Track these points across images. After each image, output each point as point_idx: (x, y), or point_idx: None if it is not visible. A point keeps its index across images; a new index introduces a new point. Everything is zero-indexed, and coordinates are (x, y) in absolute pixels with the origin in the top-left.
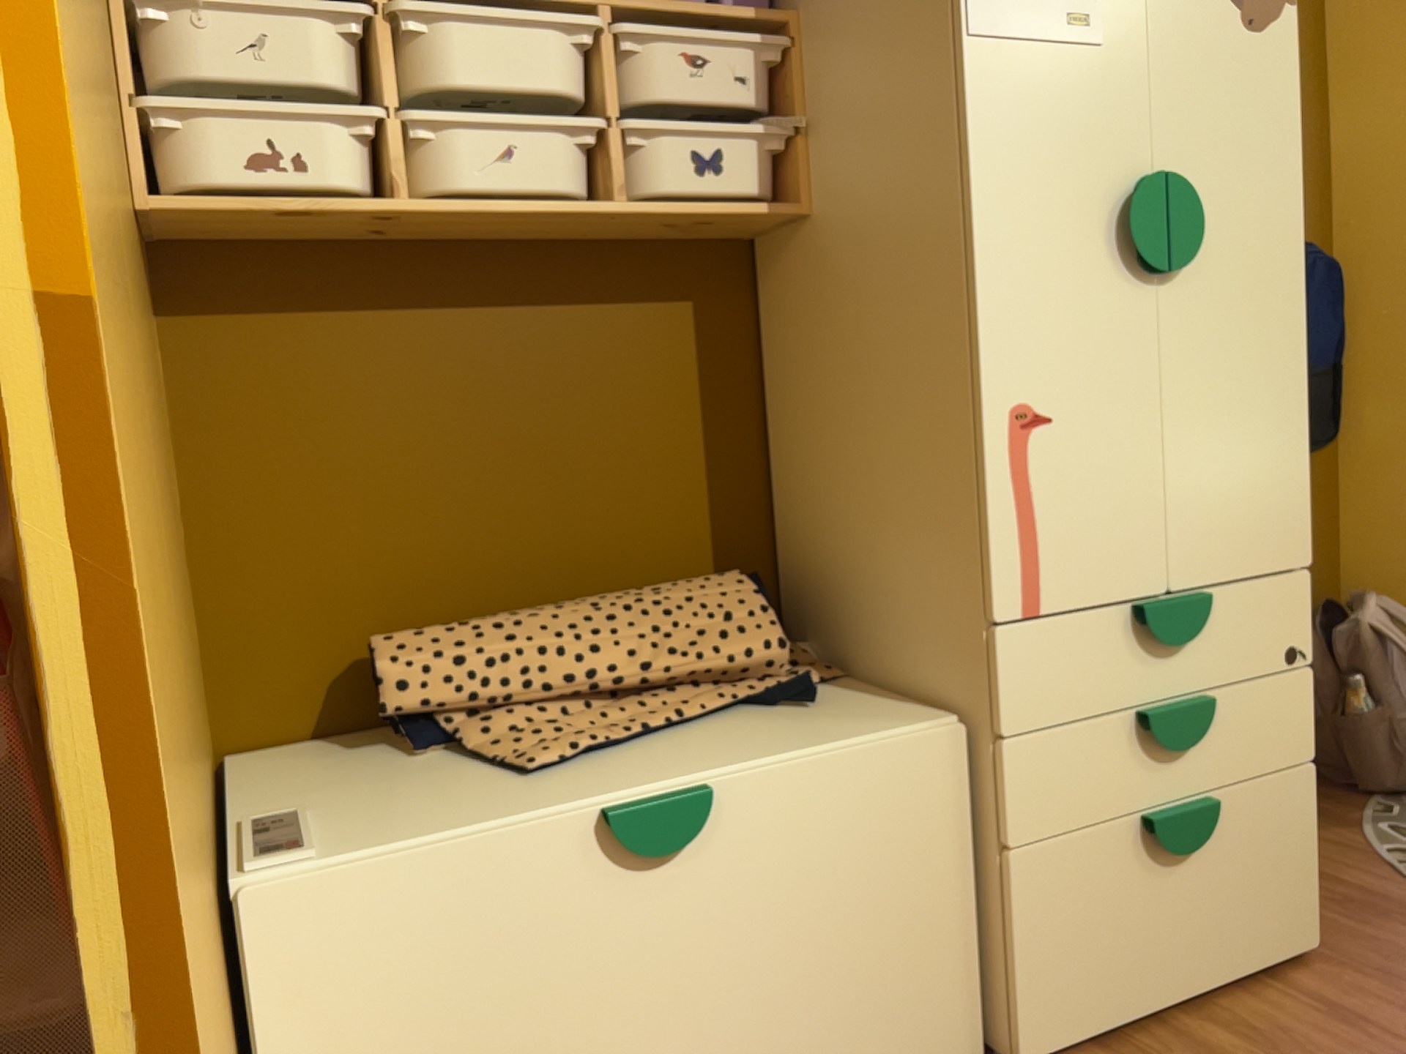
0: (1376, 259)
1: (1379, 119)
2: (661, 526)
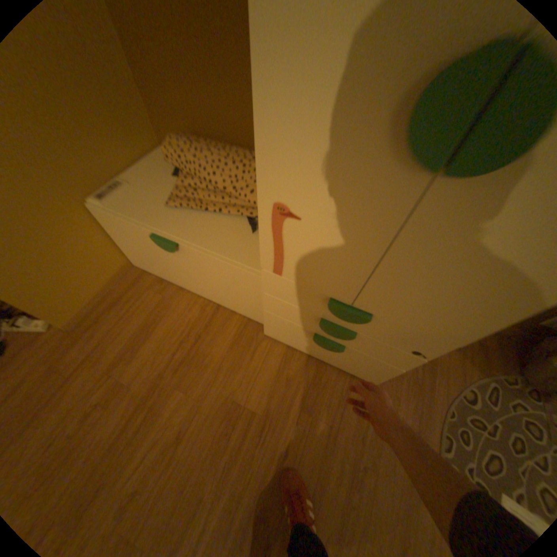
0: None
1: None
2: None
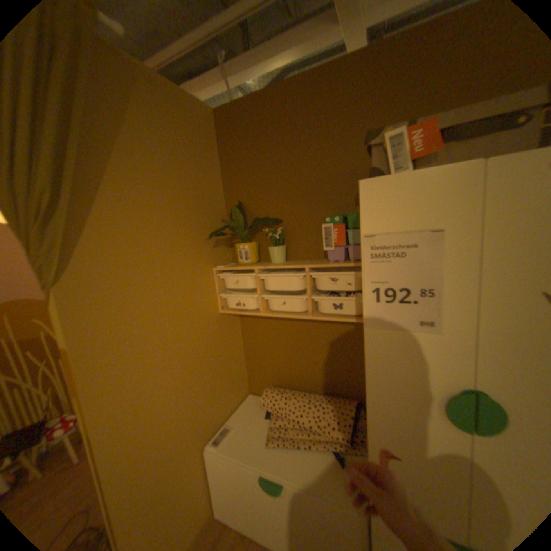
0: None
1: None
2: (340, 380)
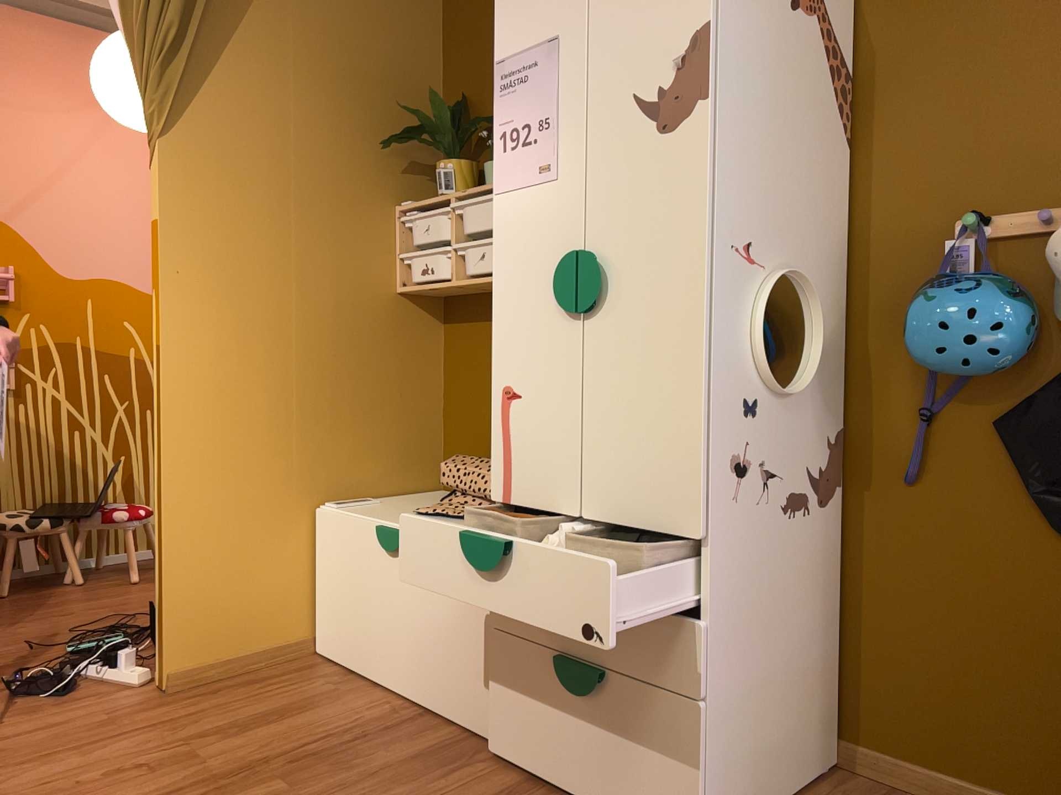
0: None
1: None
2: None
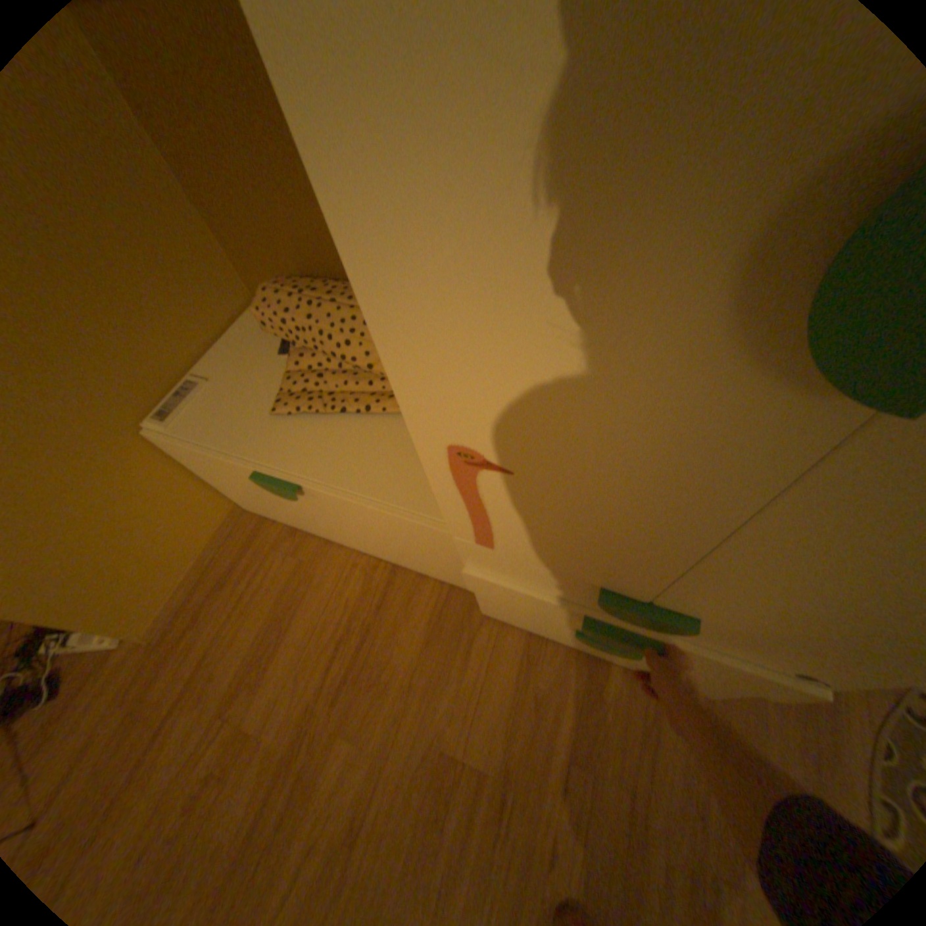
0: None
1: None
2: None
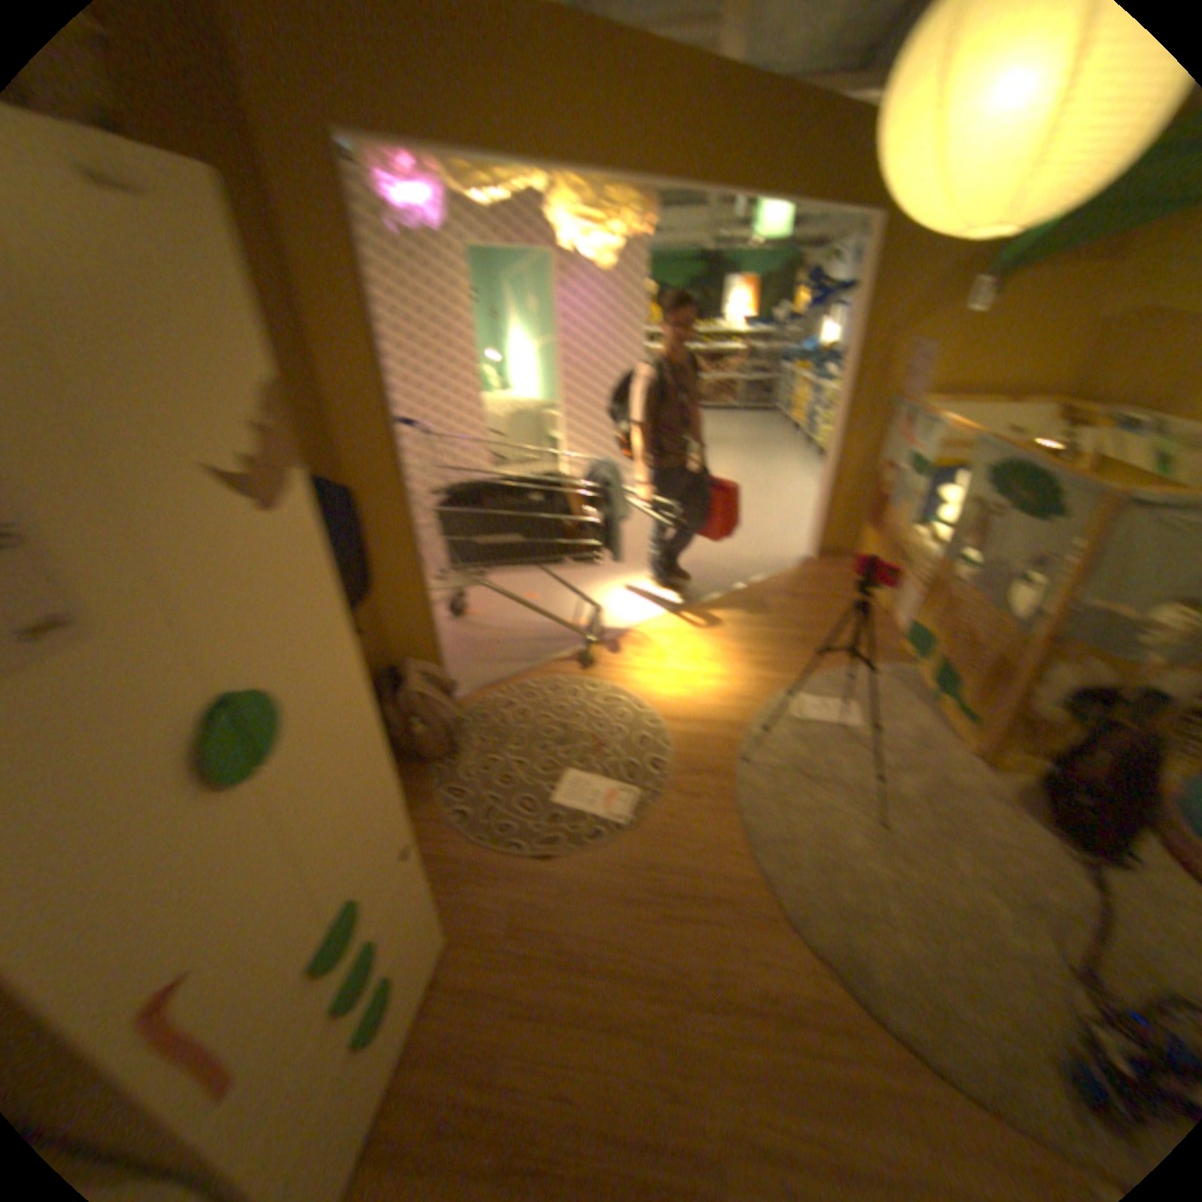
0: (373, 477)
1: (356, 386)
2: None
